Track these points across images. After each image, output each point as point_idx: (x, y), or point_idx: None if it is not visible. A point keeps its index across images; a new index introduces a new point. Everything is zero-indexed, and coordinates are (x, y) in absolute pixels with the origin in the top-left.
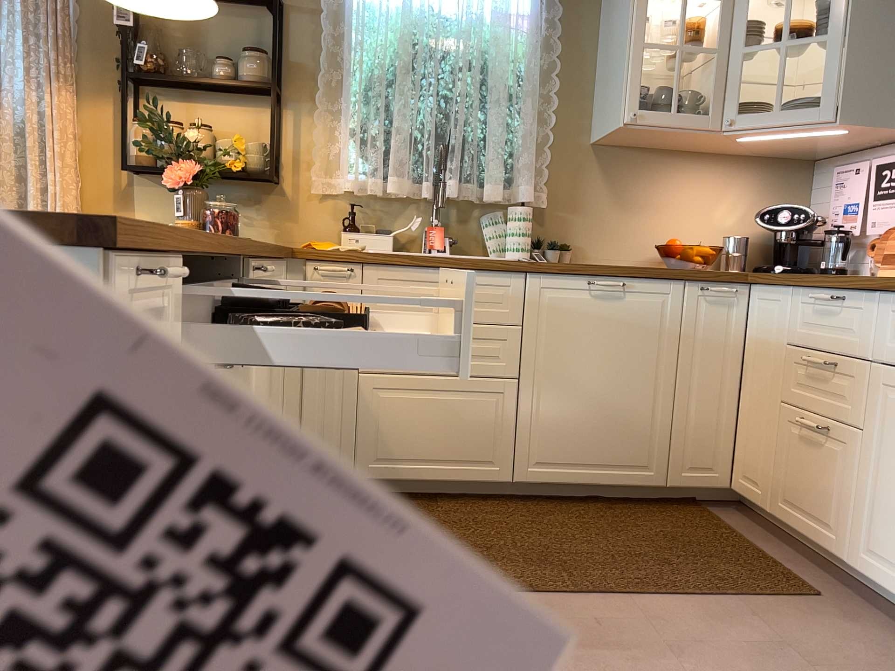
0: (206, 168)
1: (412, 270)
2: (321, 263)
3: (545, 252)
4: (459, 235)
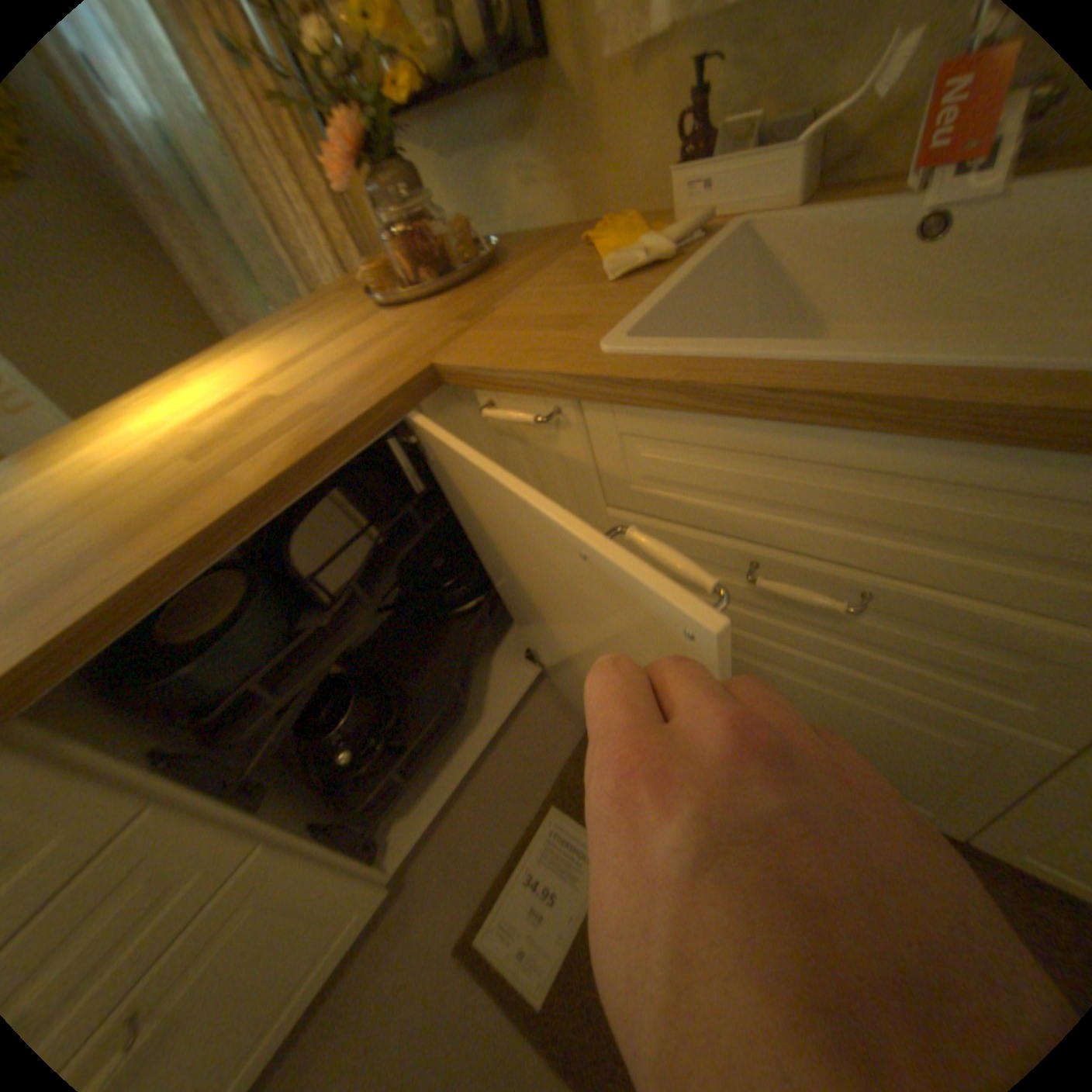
0: (368, 119)
1: (710, 426)
2: (499, 397)
3: None
4: None
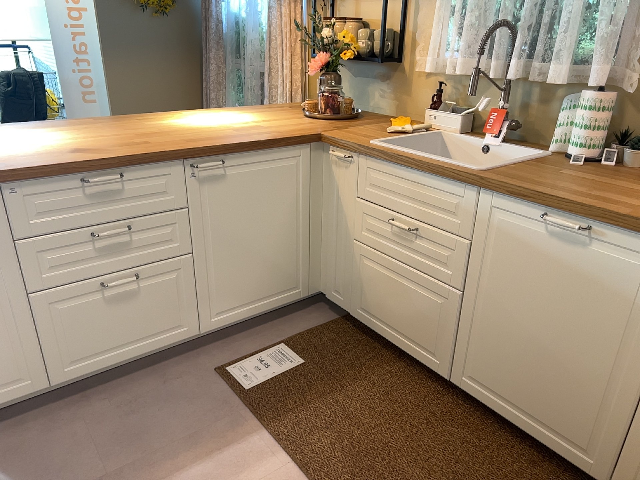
0: (331, 58)
1: (388, 165)
2: (336, 148)
3: (625, 152)
4: (534, 120)
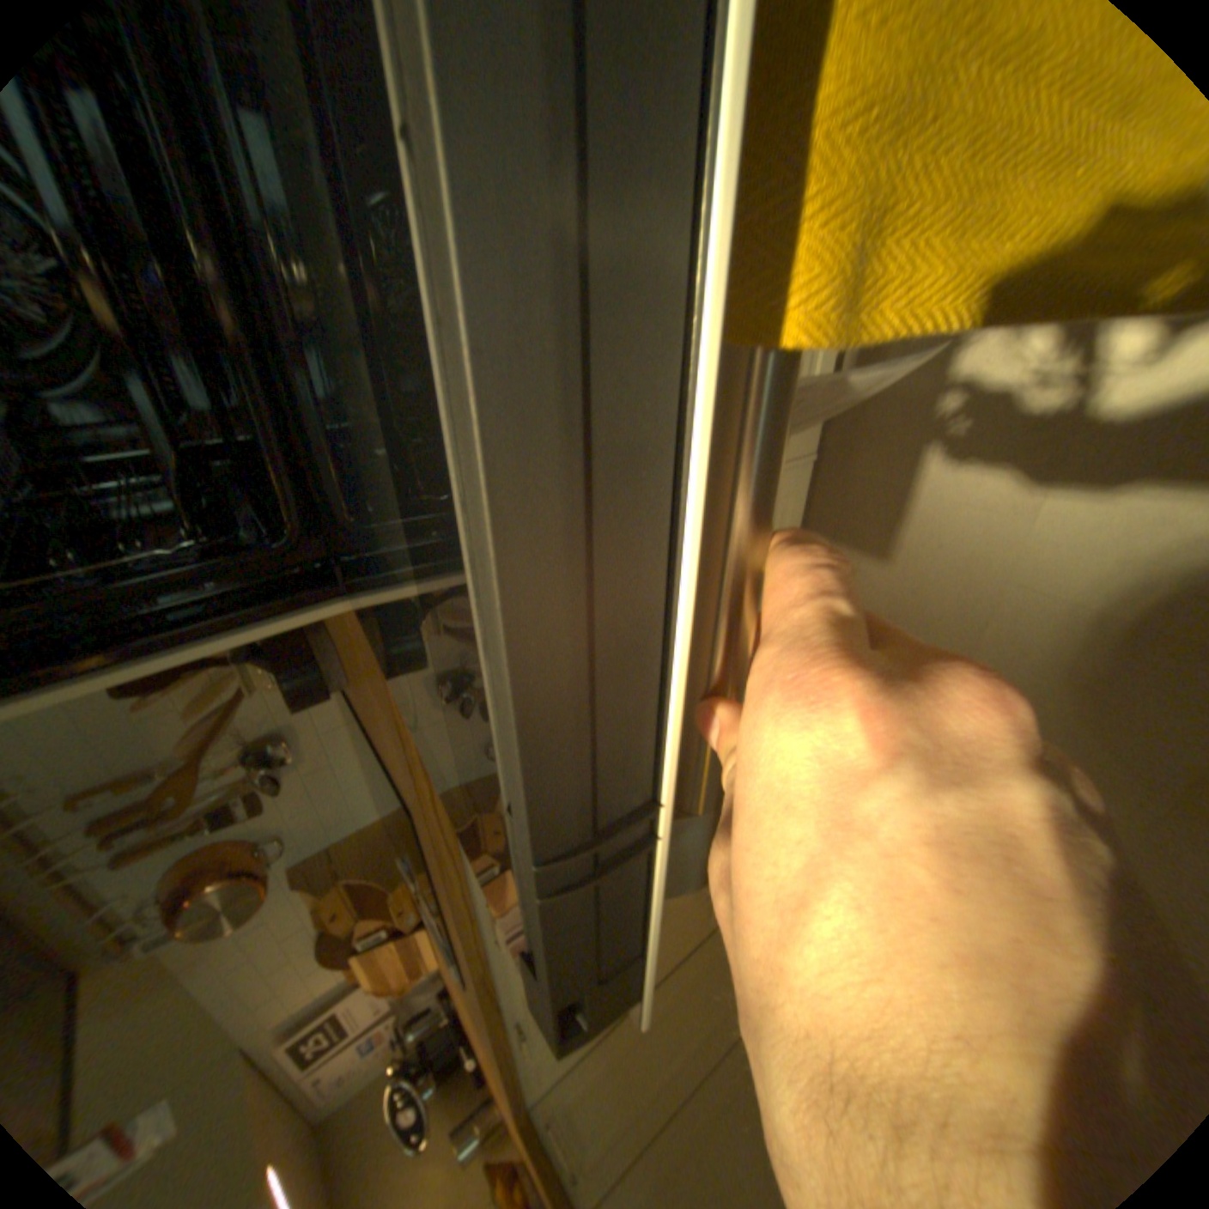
0: None
1: None
2: None
3: None
4: None
